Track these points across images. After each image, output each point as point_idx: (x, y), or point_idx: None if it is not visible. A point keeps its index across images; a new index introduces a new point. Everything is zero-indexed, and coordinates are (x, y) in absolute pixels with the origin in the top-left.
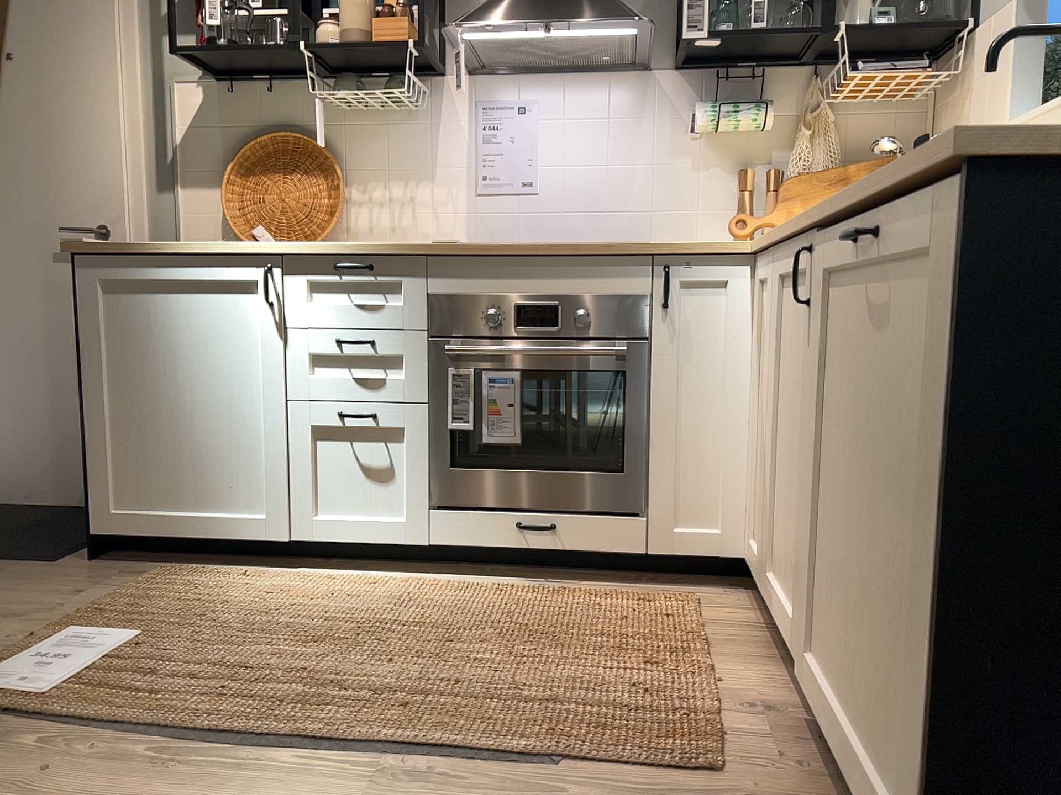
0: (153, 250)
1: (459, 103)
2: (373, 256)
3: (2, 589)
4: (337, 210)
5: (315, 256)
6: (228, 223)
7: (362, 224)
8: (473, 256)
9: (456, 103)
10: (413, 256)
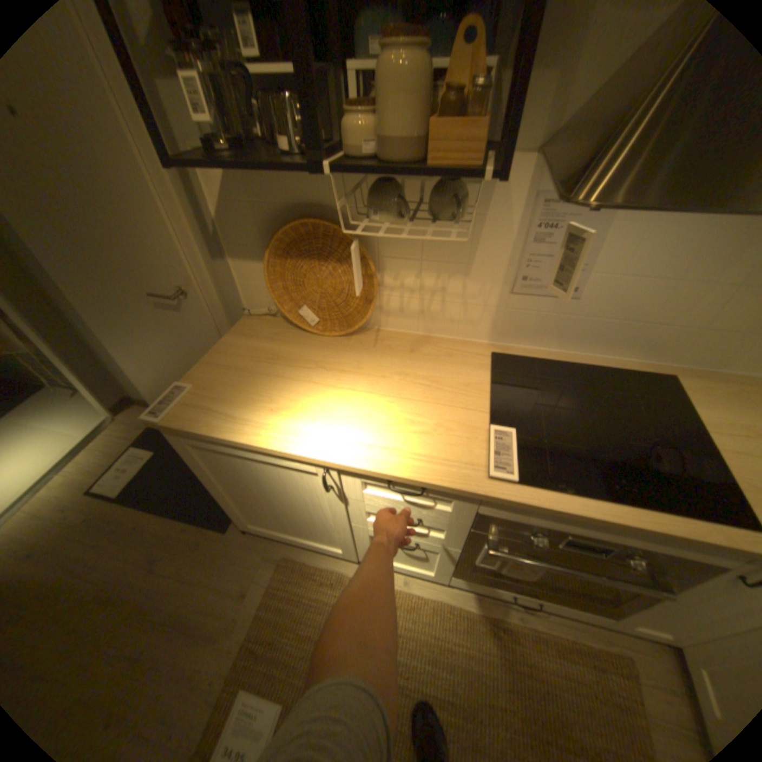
0: (220, 440)
1: (519, 187)
2: (428, 485)
3: (199, 580)
4: (372, 300)
5: (370, 472)
6: (278, 305)
7: (395, 303)
8: (537, 508)
9: (514, 189)
10: (471, 494)
